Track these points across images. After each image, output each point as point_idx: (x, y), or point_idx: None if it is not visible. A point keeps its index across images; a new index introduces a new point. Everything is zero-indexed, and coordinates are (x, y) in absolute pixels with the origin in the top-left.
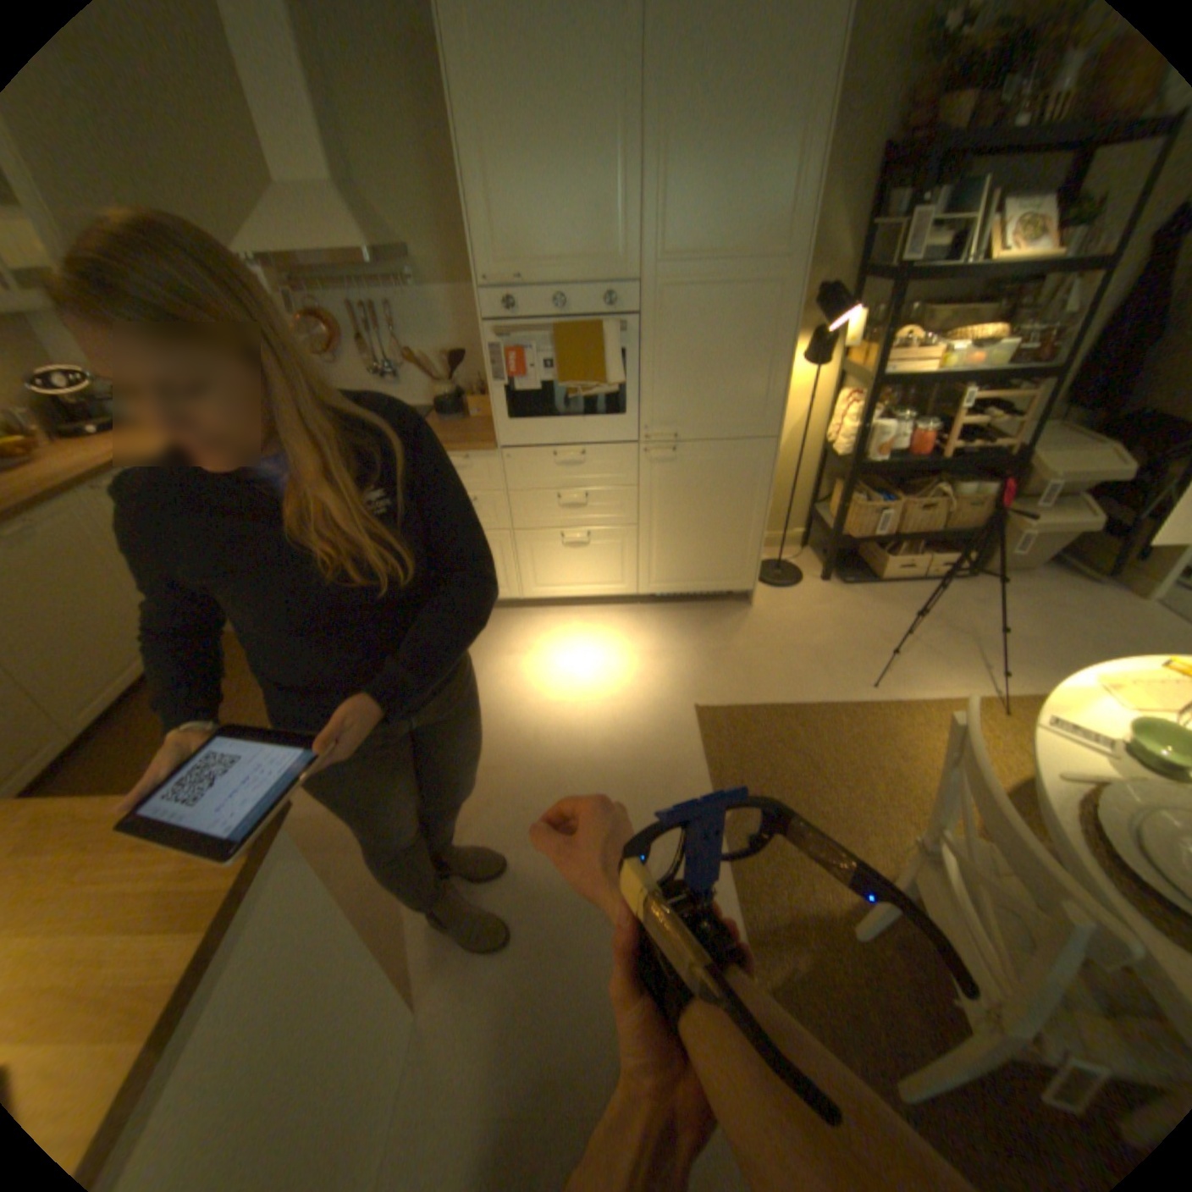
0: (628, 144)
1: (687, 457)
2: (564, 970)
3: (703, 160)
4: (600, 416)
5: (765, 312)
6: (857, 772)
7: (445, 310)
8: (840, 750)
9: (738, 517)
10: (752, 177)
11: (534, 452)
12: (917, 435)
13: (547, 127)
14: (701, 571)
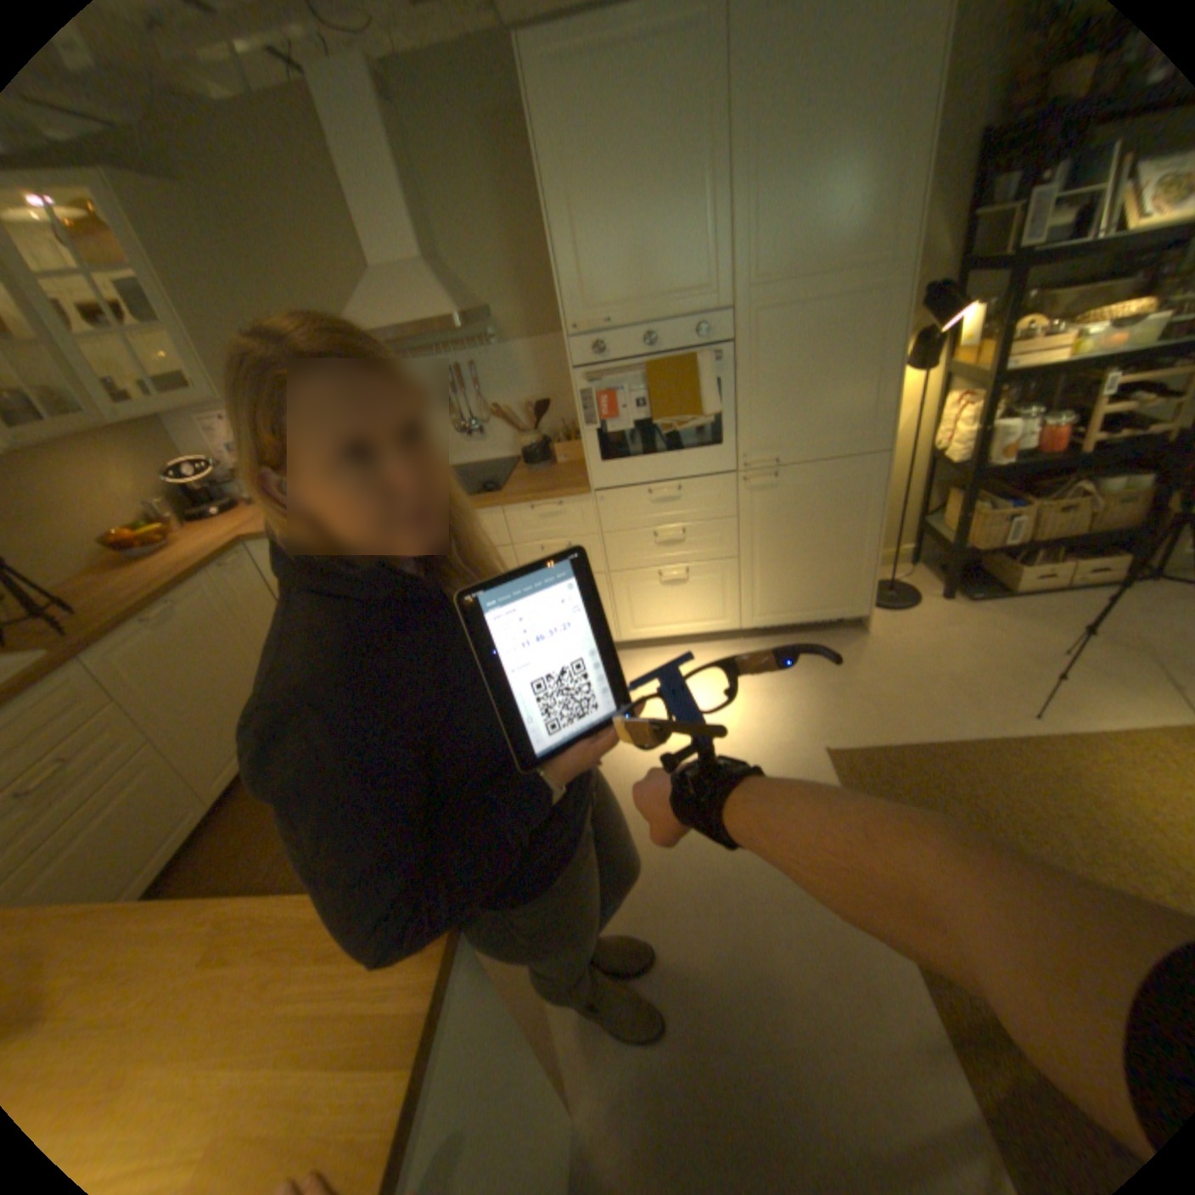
0: (716, 174)
1: (790, 481)
2: (733, 1069)
3: (796, 177)
4: (696, 448)
5: (871, 321)
6: (1040, 823)
7: (527, 363)
8: (1012, 797)
9: (850, 539)
10: (851, 185)
11: (629, 492)
12: (1049, 432)
13: (633, 172)
14: (810, 600)
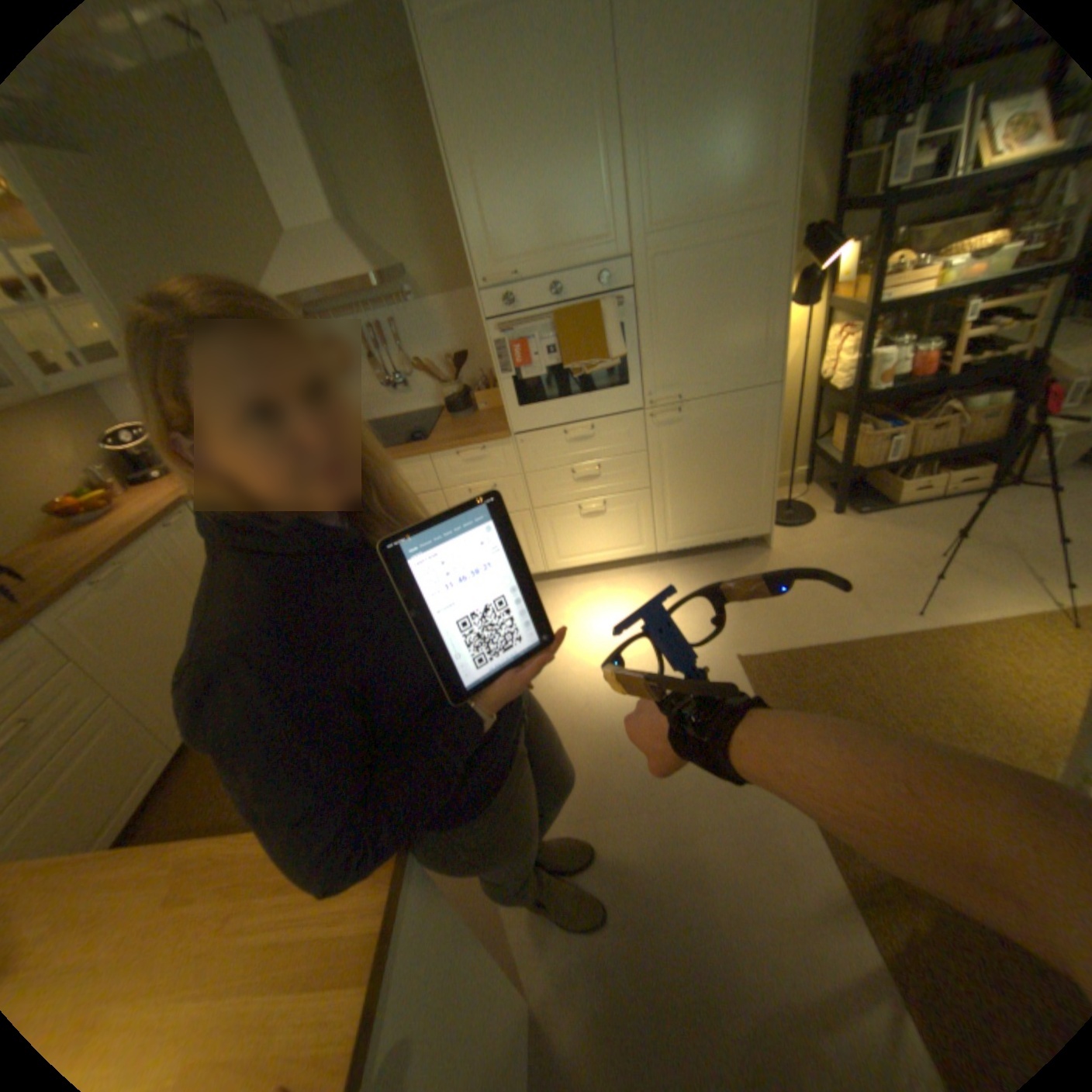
0: (606, 128)
1: (692, 415)
2: (667, 945)
3: (681, 128)
4: (604, 389)
5: (757, 263)
6: (925, 707)
7: (443, 317)
8: (900, 685)
9: (749, 464)
10: (732, 134)
11: (545, 433)
12: (920, 357)
13: (528, 128)
14: (716, 522)
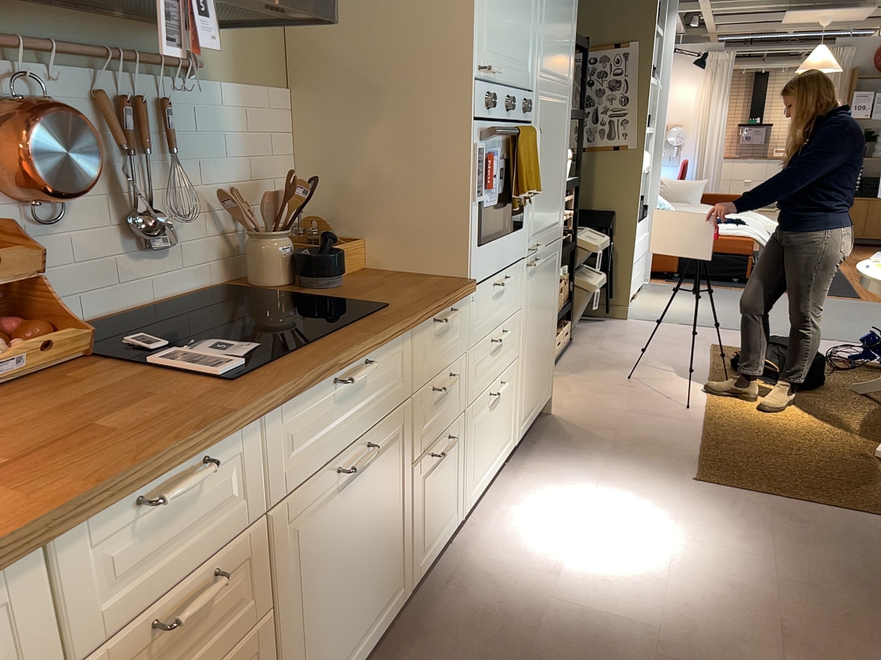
0: None
1: (539, 266)
2: None
3: (555, 2)
4: (512, 231)
5: (563, 129)
6: (779, 441)
7: (239, 122)
8: (756, 439)
9: (551, 319)
10: (564, 24)
11: (486, 285)
12: None
13: None
14: (539, 390)
